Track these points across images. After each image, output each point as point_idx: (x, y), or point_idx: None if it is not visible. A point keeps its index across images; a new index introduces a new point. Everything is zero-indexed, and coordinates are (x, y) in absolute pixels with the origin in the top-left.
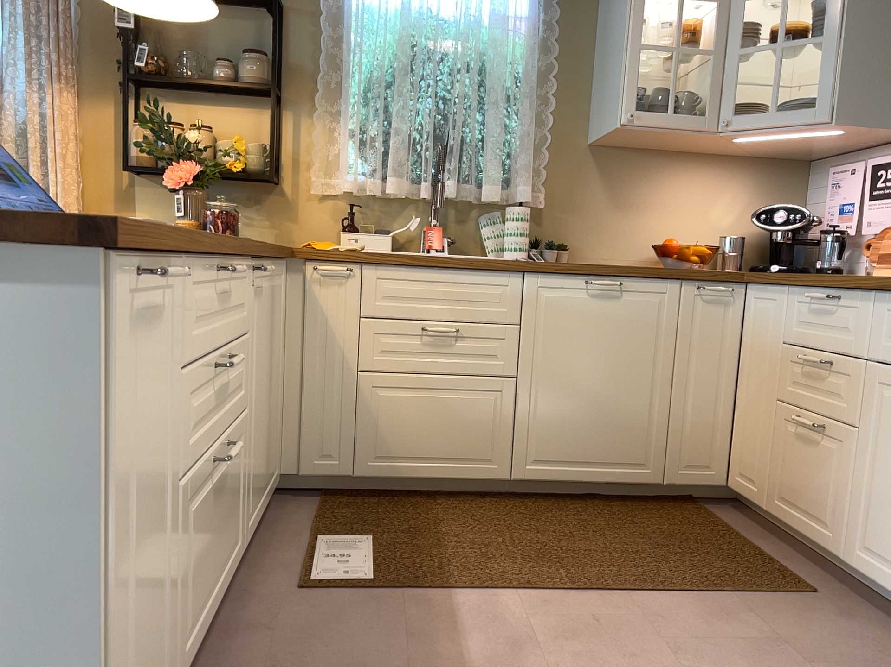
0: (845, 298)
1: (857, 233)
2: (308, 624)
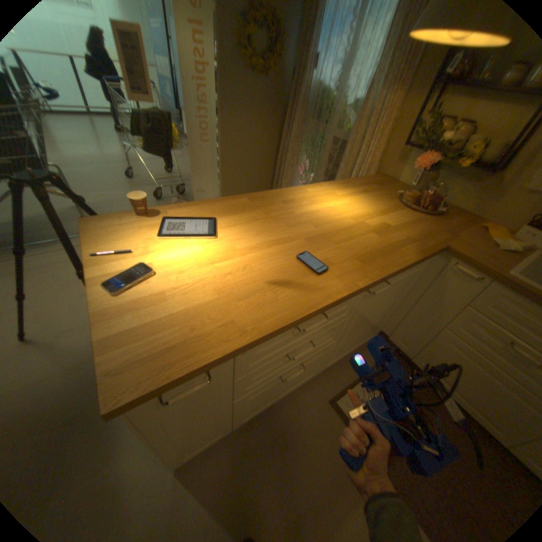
0: None
1: None
2: (315, 427)
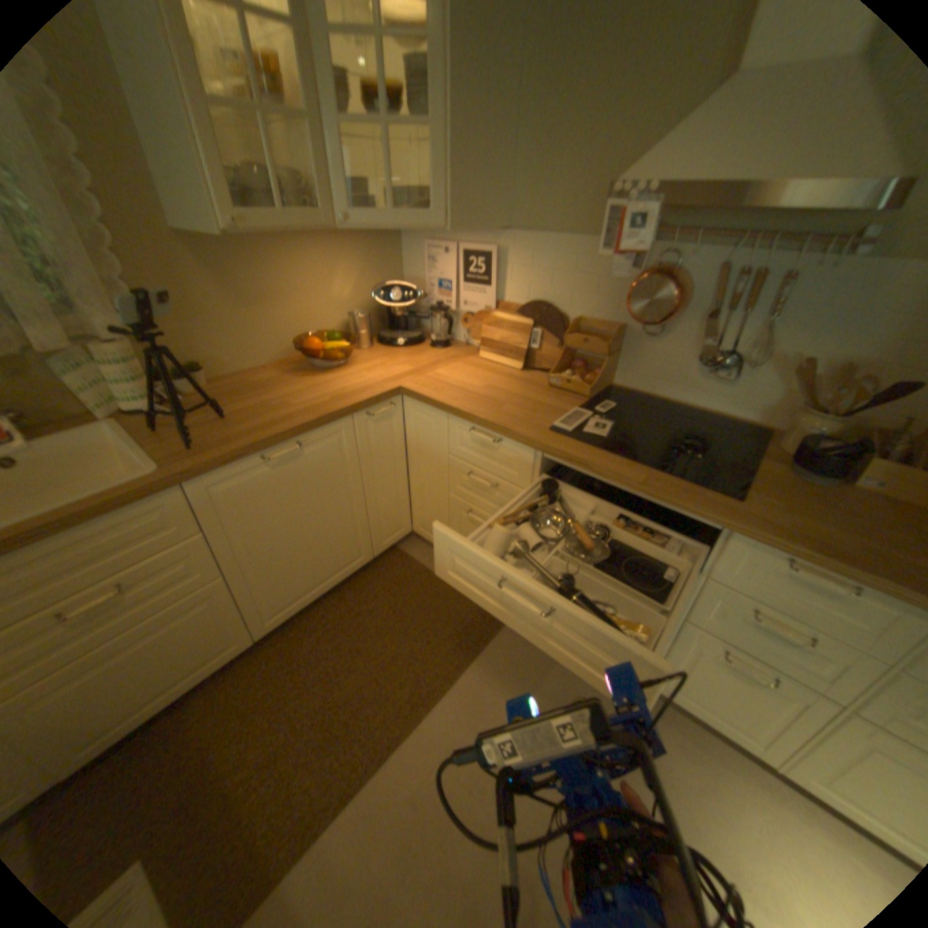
0: (505, 440)
1: (451, 303)
2: None
